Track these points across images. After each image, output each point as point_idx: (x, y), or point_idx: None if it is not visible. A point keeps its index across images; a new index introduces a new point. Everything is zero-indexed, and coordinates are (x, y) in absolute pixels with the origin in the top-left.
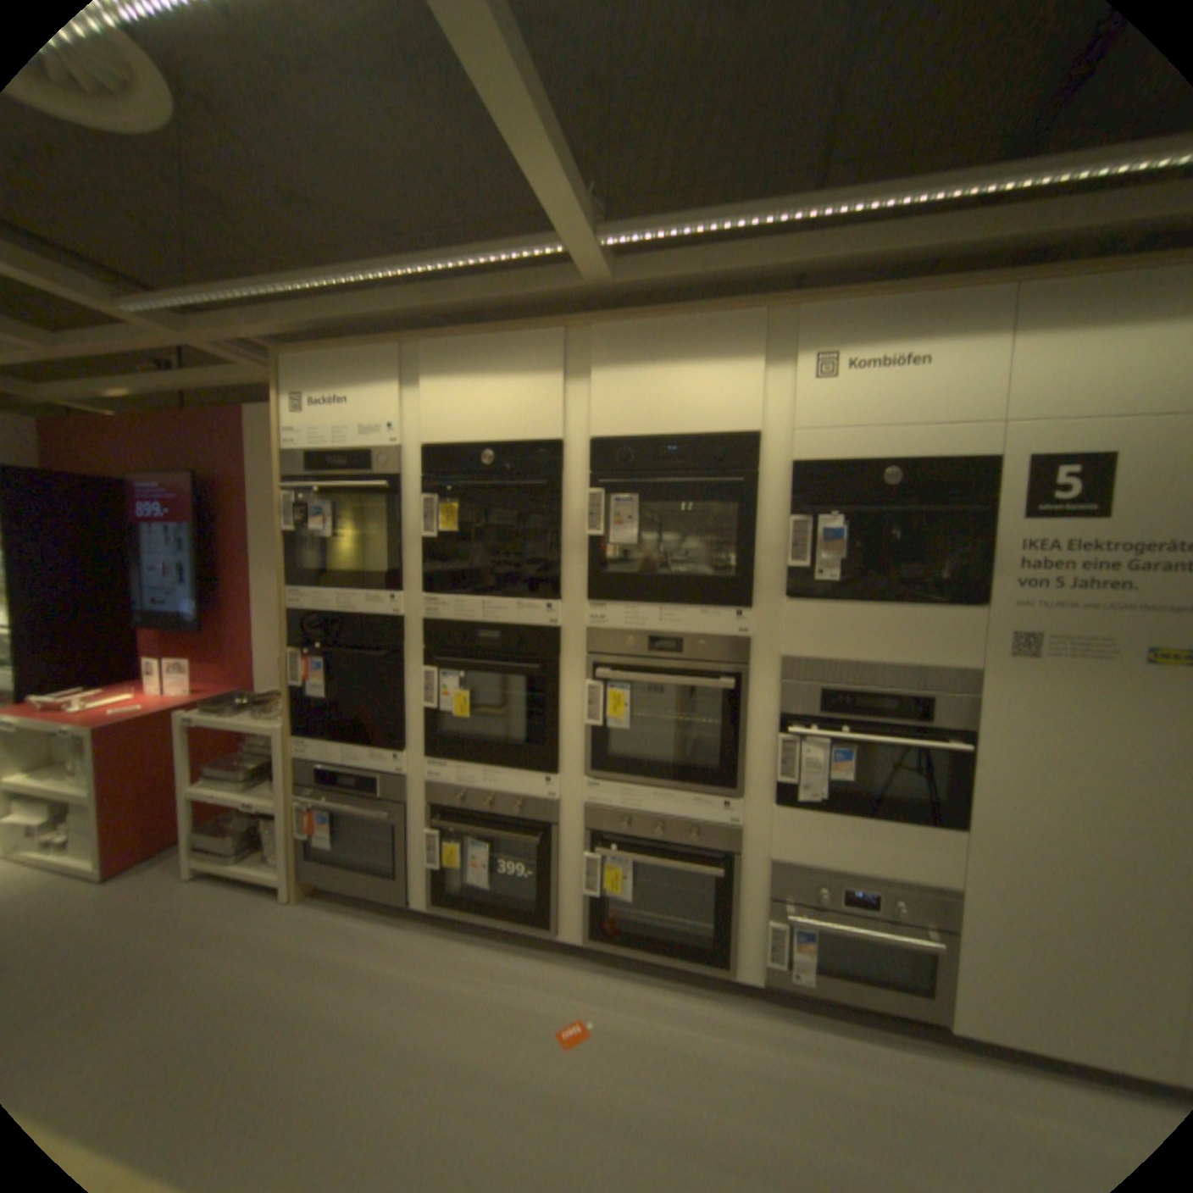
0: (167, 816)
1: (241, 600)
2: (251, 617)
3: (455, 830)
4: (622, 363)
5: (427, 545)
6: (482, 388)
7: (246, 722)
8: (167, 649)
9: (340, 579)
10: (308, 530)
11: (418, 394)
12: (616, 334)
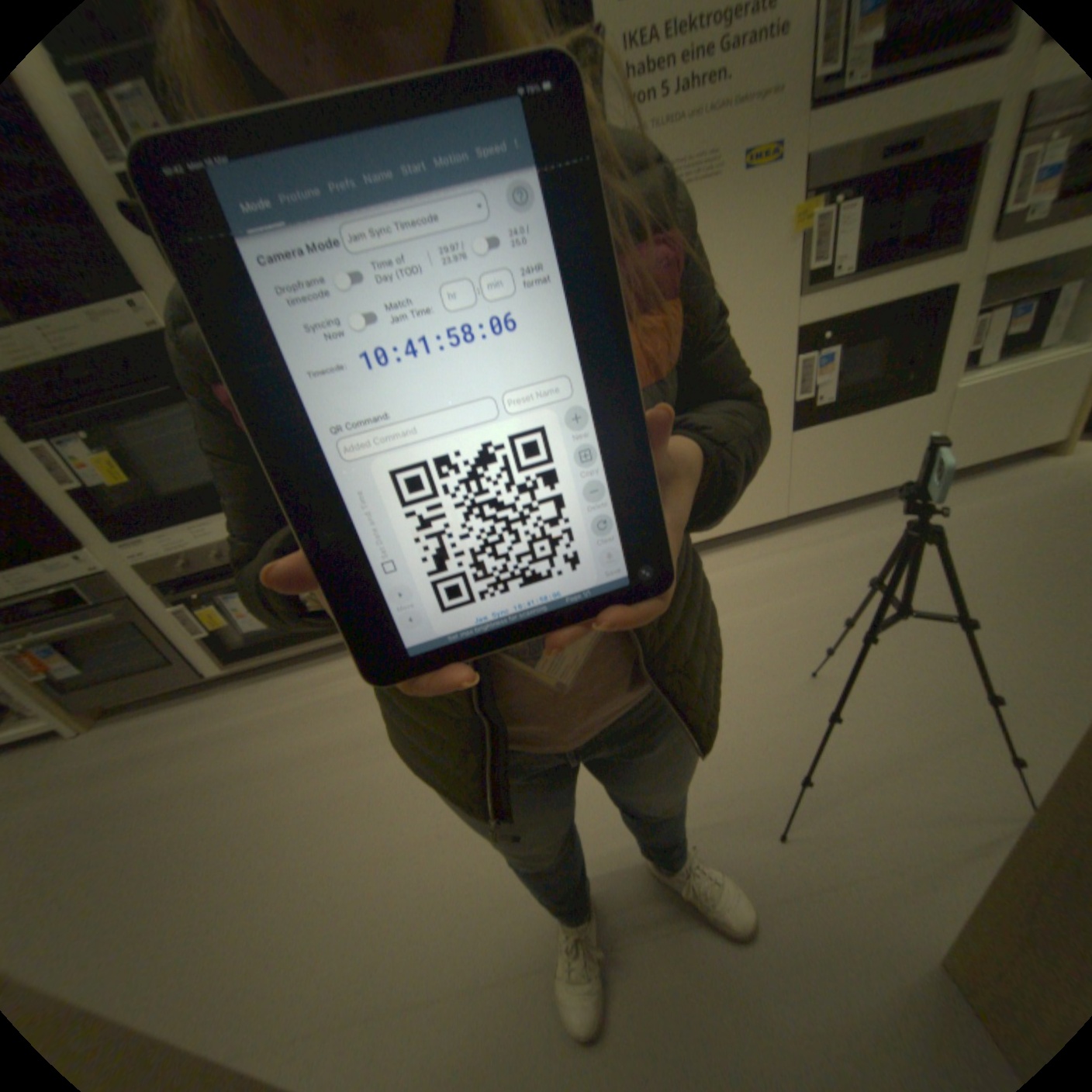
0: None
1: None
2: None
3: (195, 596)
4: None
5: None
6: None
7: None
8: None
9: None
10: None
11: None
12: None
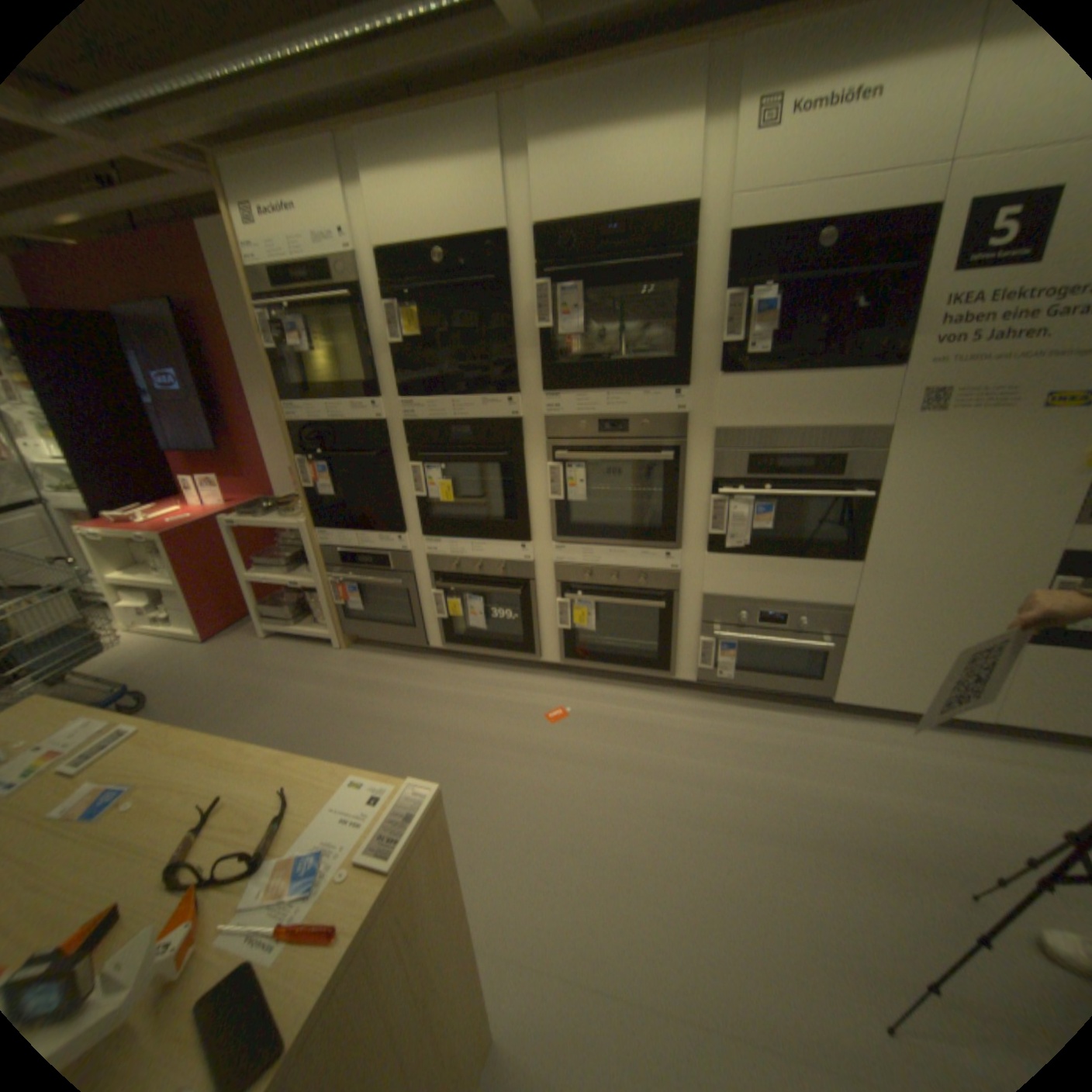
0: (234, 596)
1: (242, 419)
2: (254, 433)
3: (455, 589)
4: (557, 131)
5: (394, 351)
6: (420, 176)
7: (275, 519)
8: (193, 467)
9: (324, 390)
10: (286, 346)
11: (359, 190)
12: (548, 96)
